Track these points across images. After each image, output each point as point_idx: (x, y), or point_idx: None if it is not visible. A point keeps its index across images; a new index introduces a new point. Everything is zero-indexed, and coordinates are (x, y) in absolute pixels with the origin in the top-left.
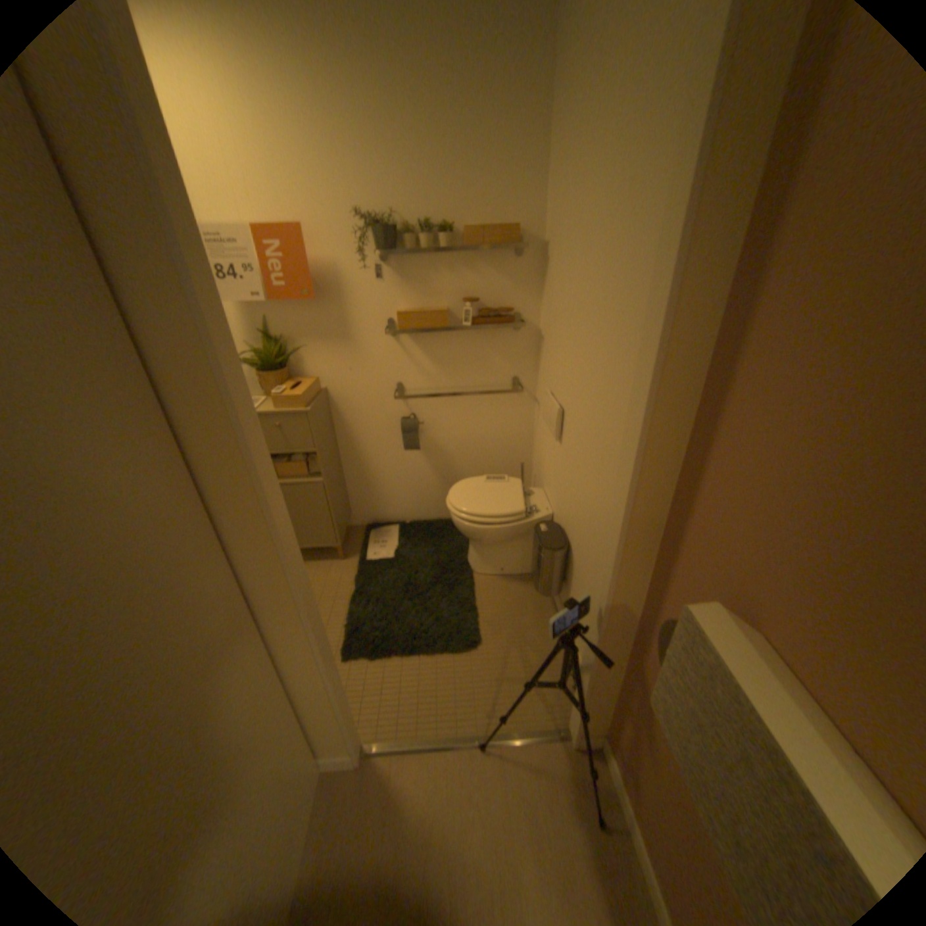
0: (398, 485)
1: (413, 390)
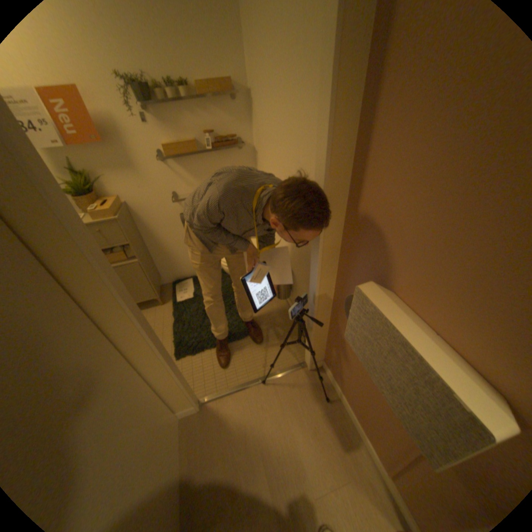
0: (186, 255)
1: (183, 195)
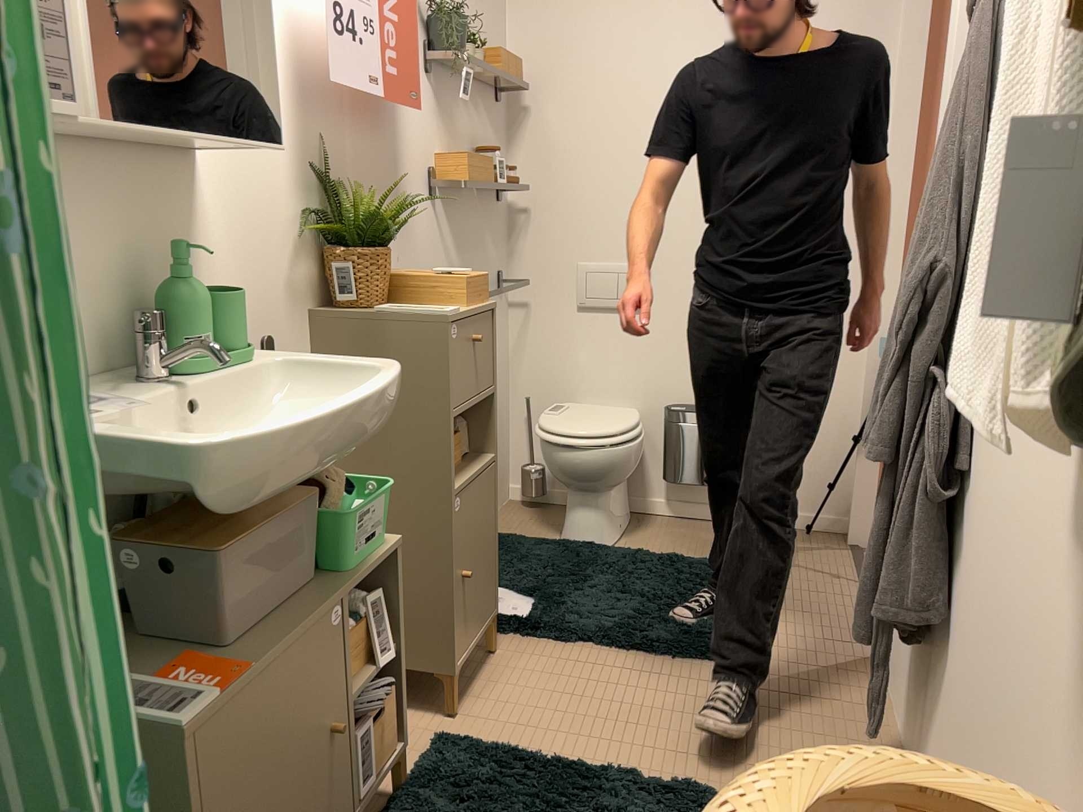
0: None
1: None
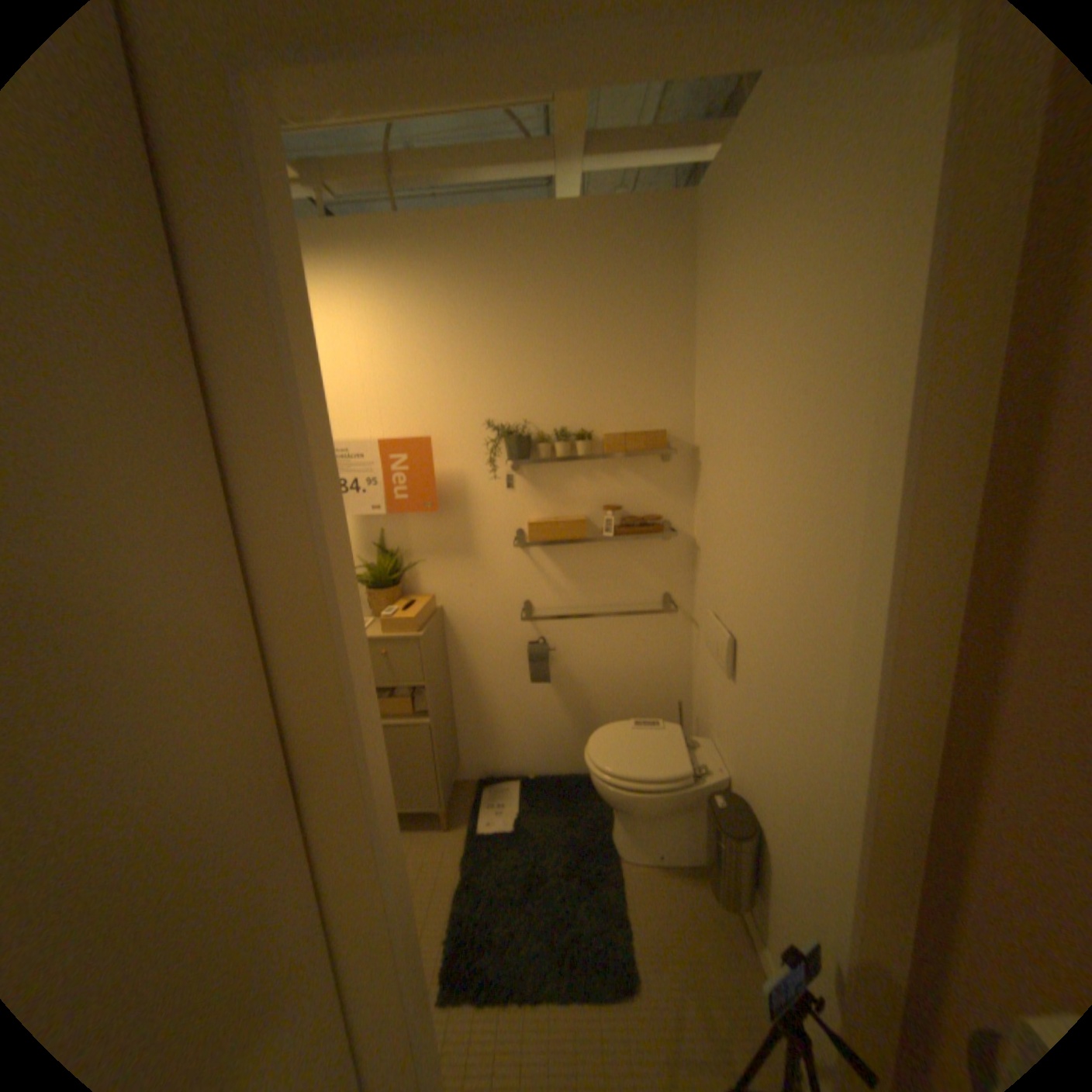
0: (520, 727)
1: (543, 608)
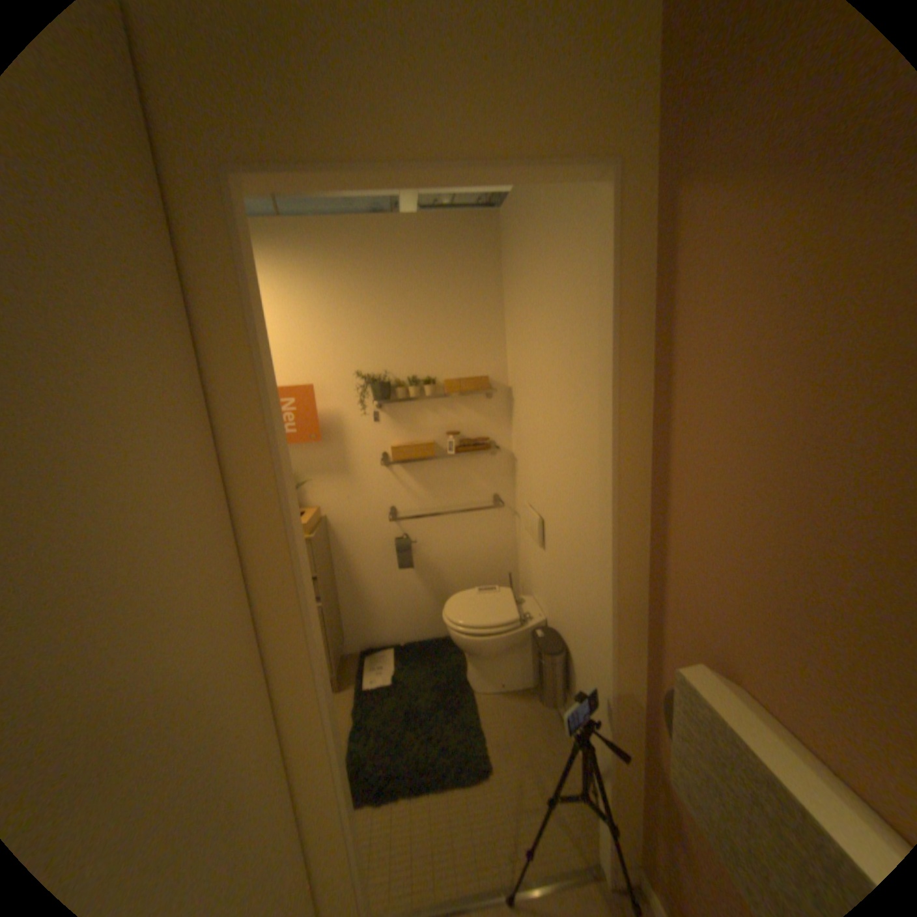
0: (391, 606)
1: (405, 512)
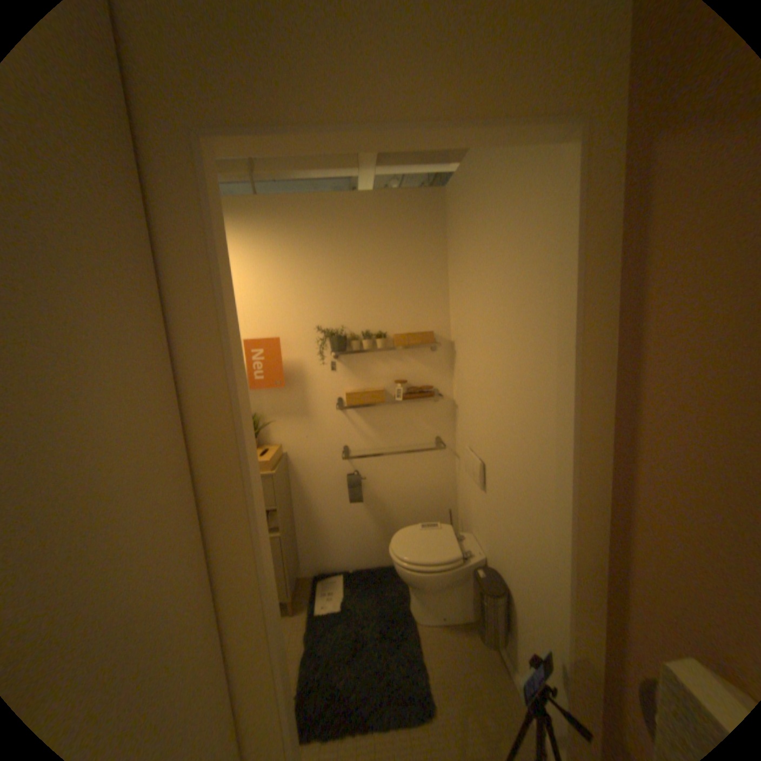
0: (342, 535)
1: (356, 451)
